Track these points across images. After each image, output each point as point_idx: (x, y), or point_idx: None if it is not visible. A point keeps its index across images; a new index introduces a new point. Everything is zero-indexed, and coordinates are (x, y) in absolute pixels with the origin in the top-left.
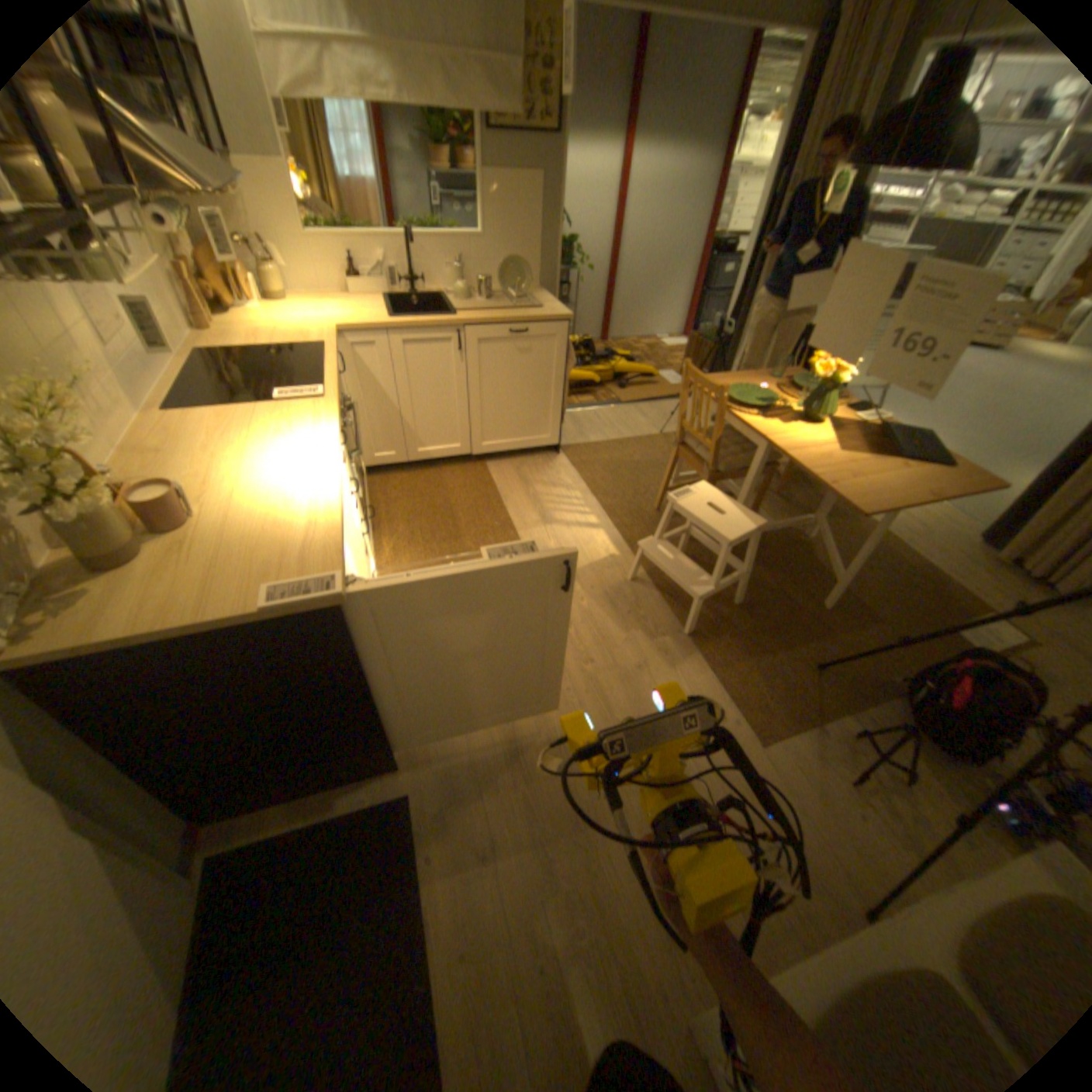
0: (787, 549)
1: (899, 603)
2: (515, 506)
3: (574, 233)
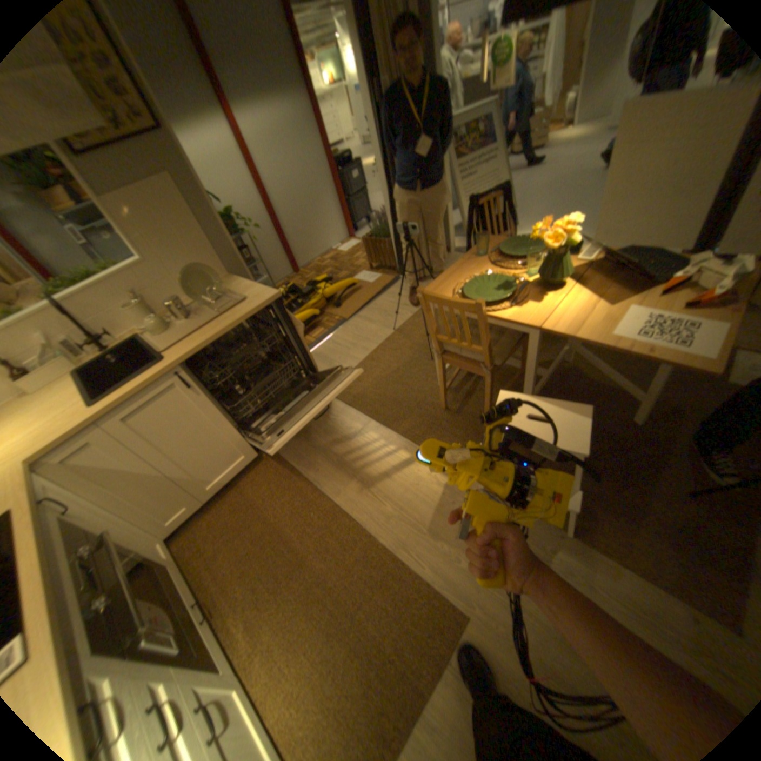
0: (564, 385)
1: (677, 384)
2: (330, 486)
3: (227, 206)
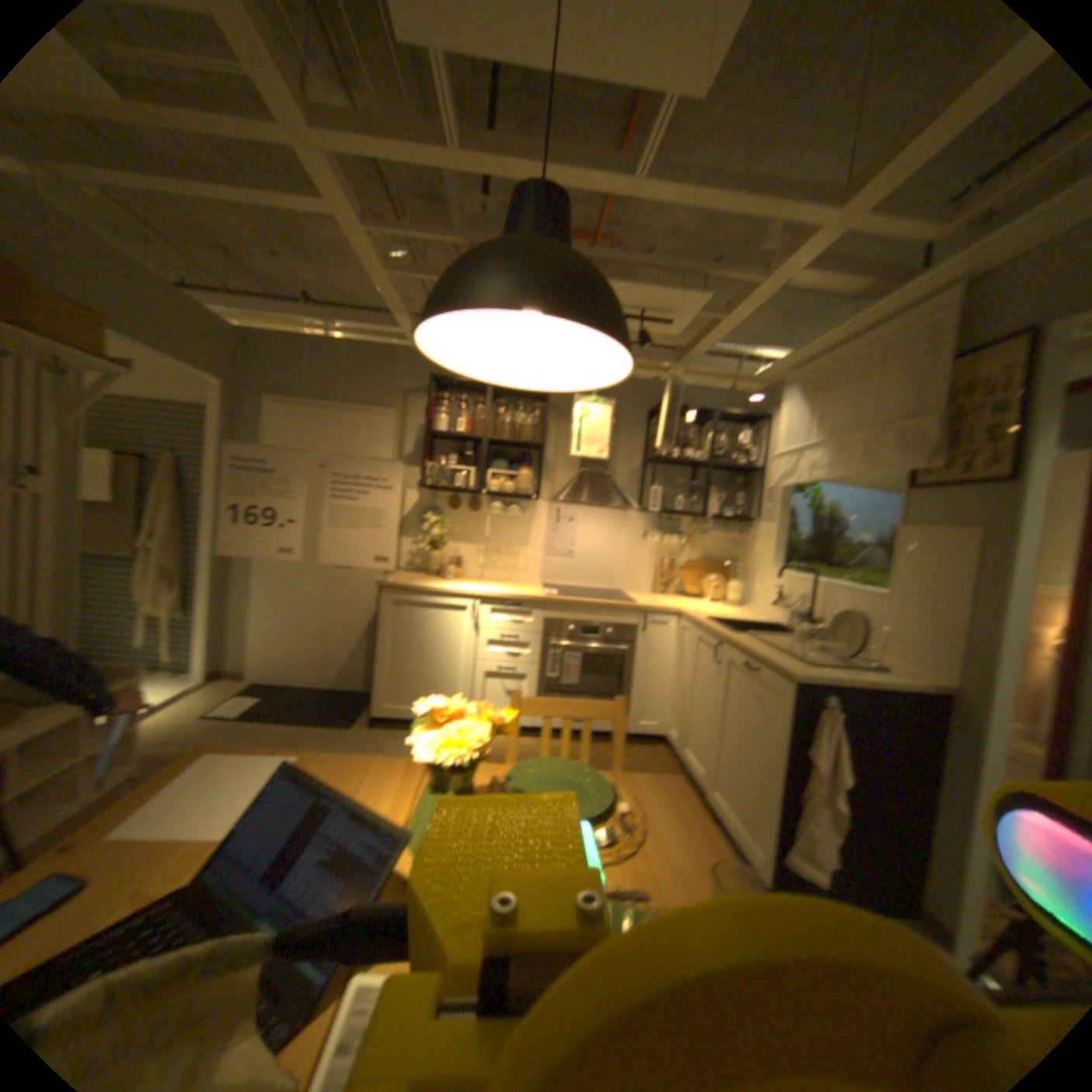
0: None
1: None
2: None
3: None
